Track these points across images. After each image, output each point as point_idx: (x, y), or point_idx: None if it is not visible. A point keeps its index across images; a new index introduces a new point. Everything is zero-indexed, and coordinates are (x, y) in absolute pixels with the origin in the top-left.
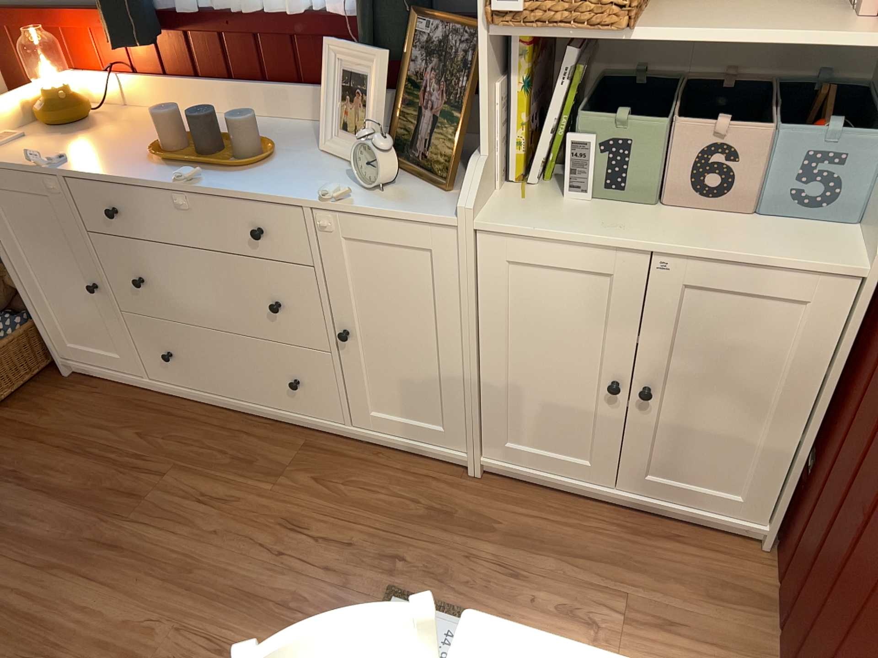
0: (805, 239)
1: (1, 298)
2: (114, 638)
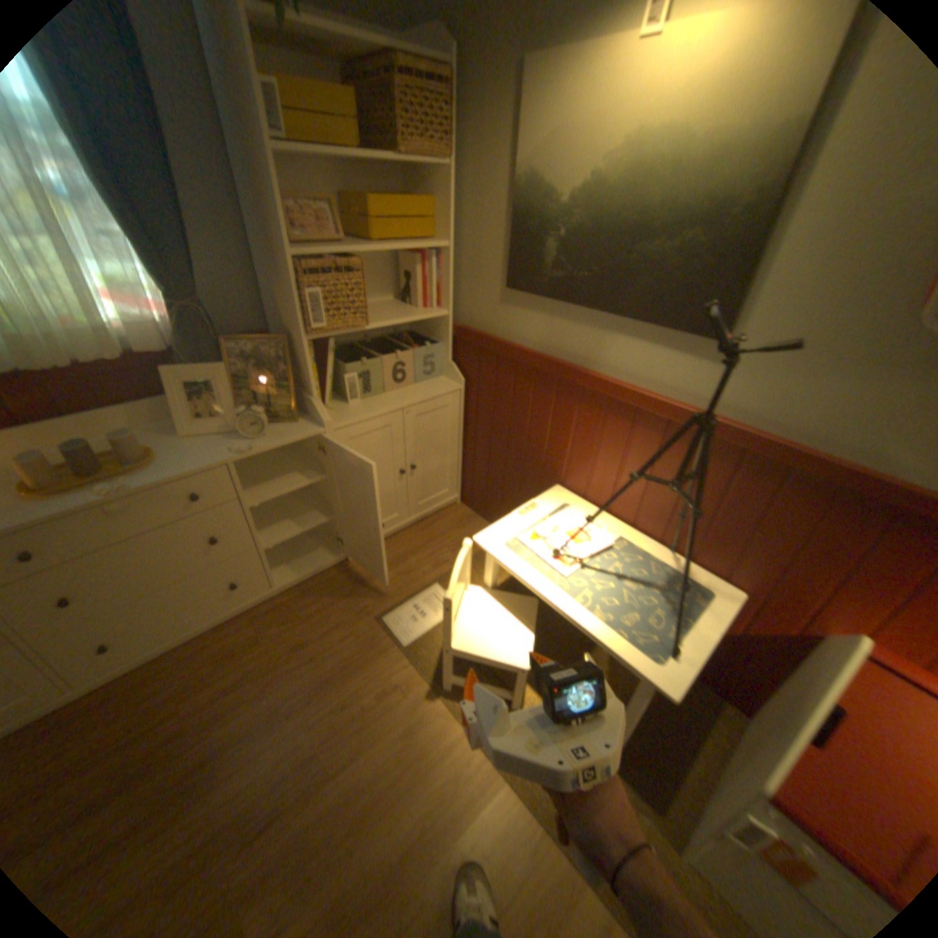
0: (436, 385)
1: None
2: (279, 781)
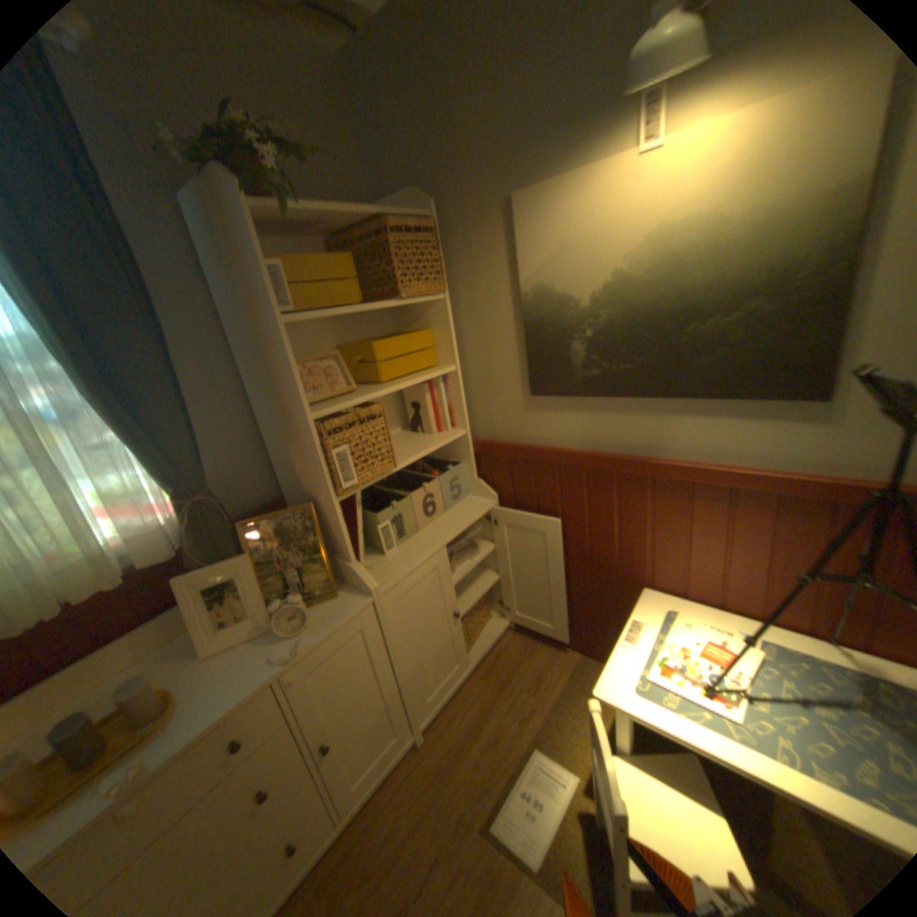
0: (468, 506)
1: None
2: None
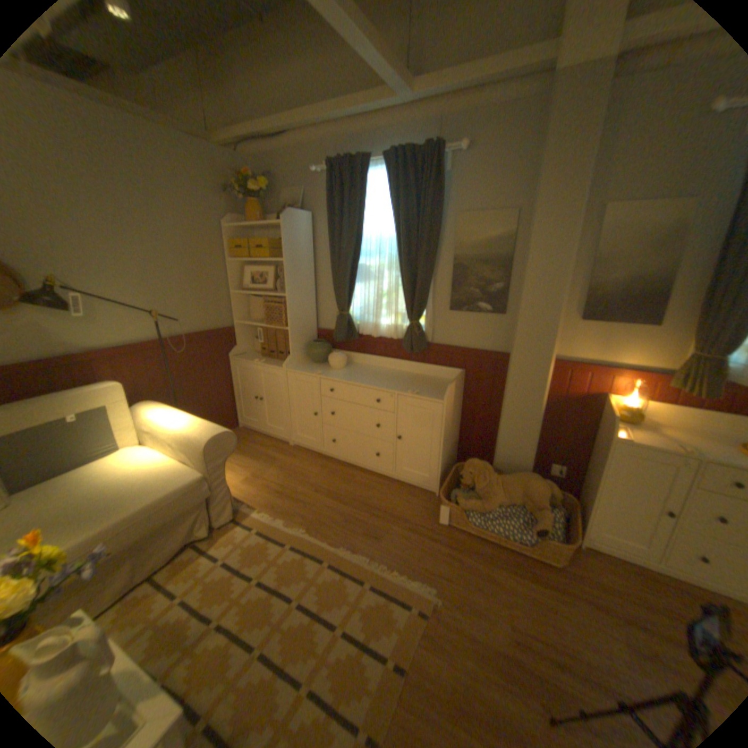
0: None
1: (549, 498)
2: None
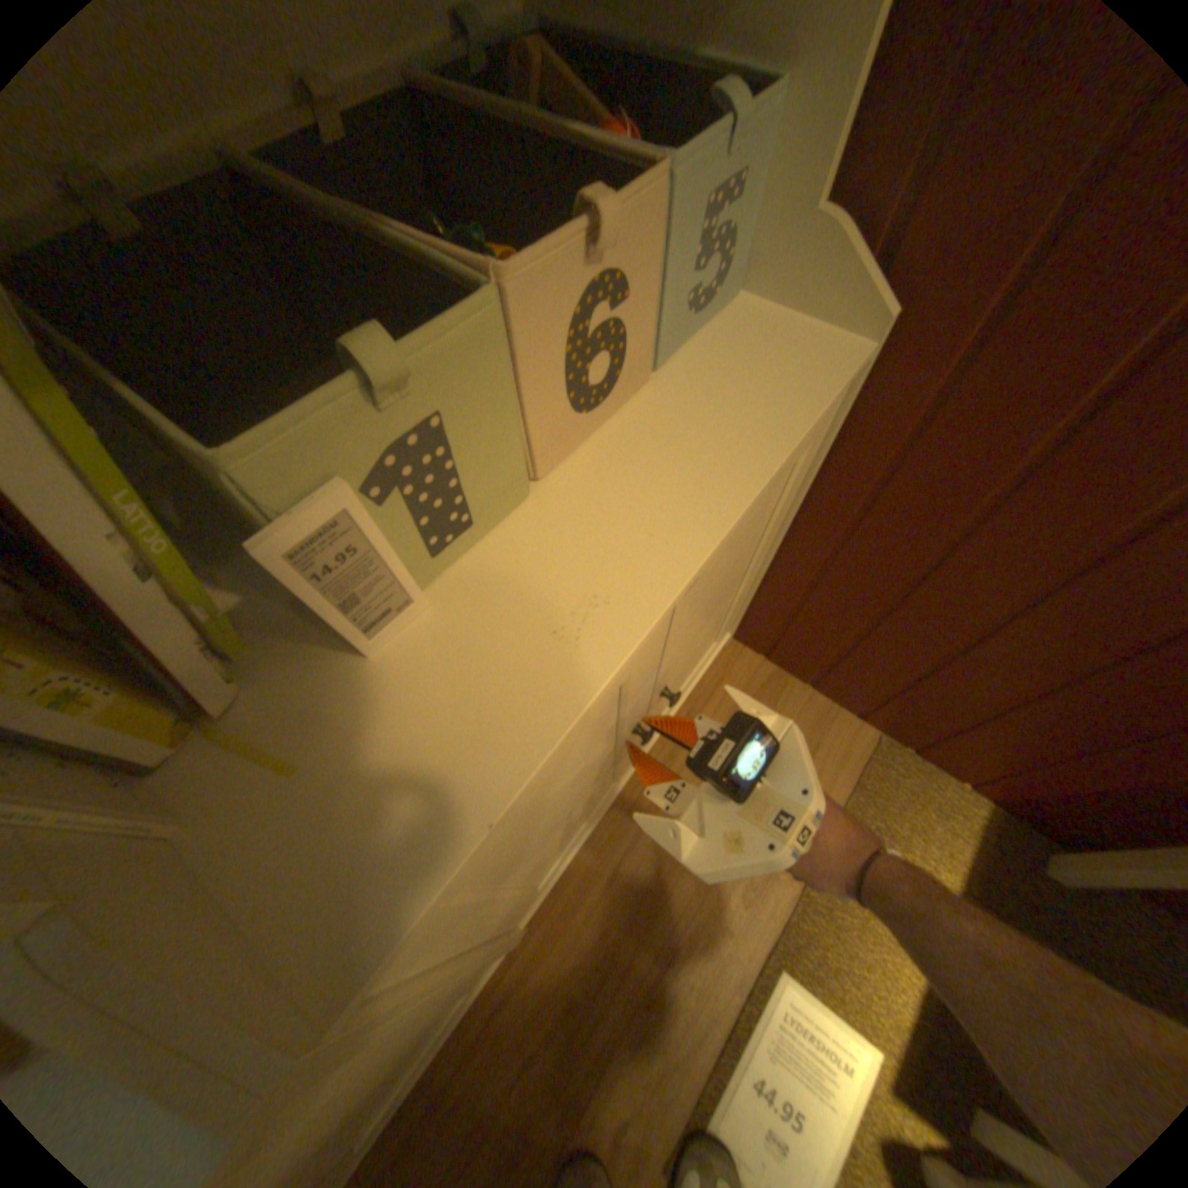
0: (757, 351)
1: None
2: None
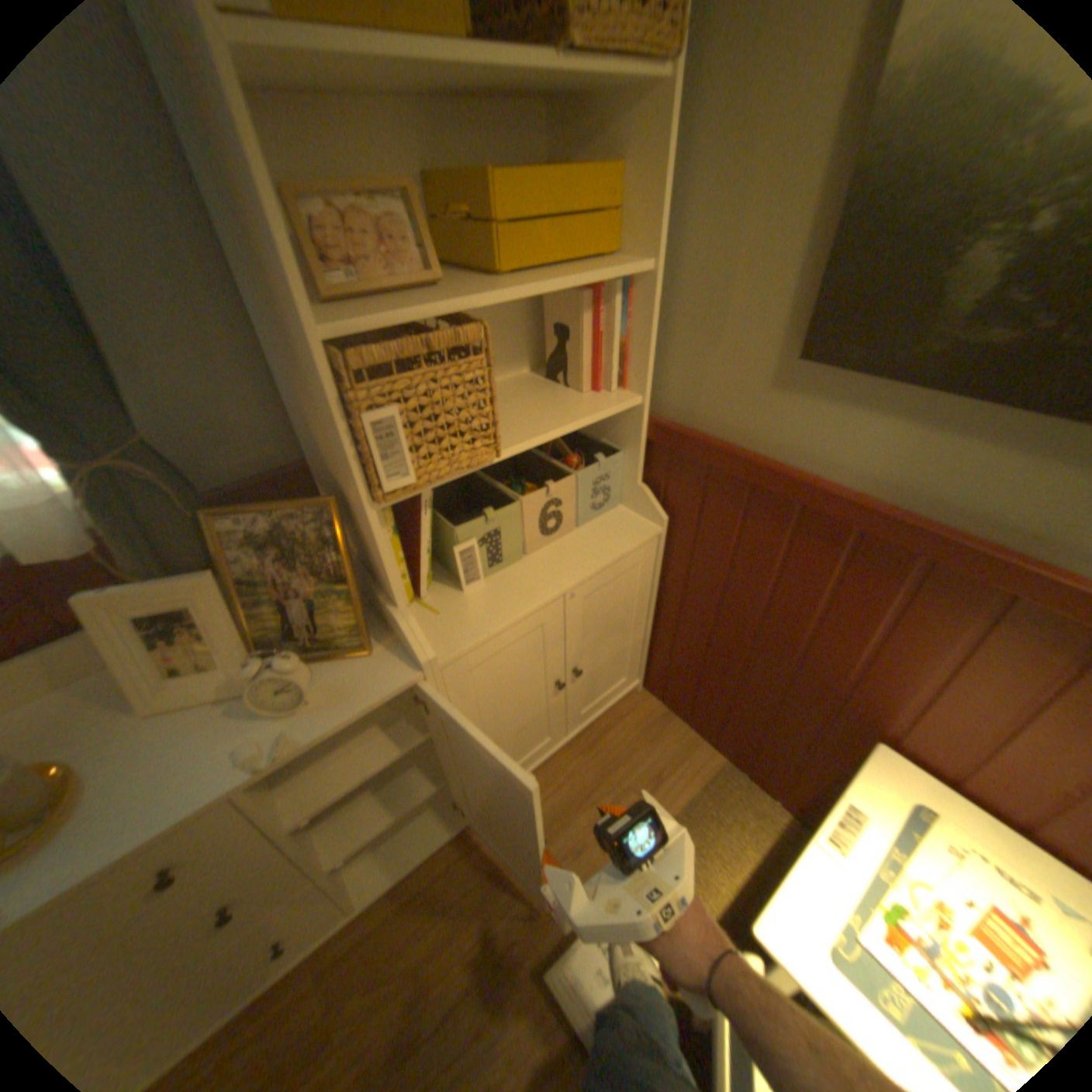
0: (616, 527)
1: None
2: None
